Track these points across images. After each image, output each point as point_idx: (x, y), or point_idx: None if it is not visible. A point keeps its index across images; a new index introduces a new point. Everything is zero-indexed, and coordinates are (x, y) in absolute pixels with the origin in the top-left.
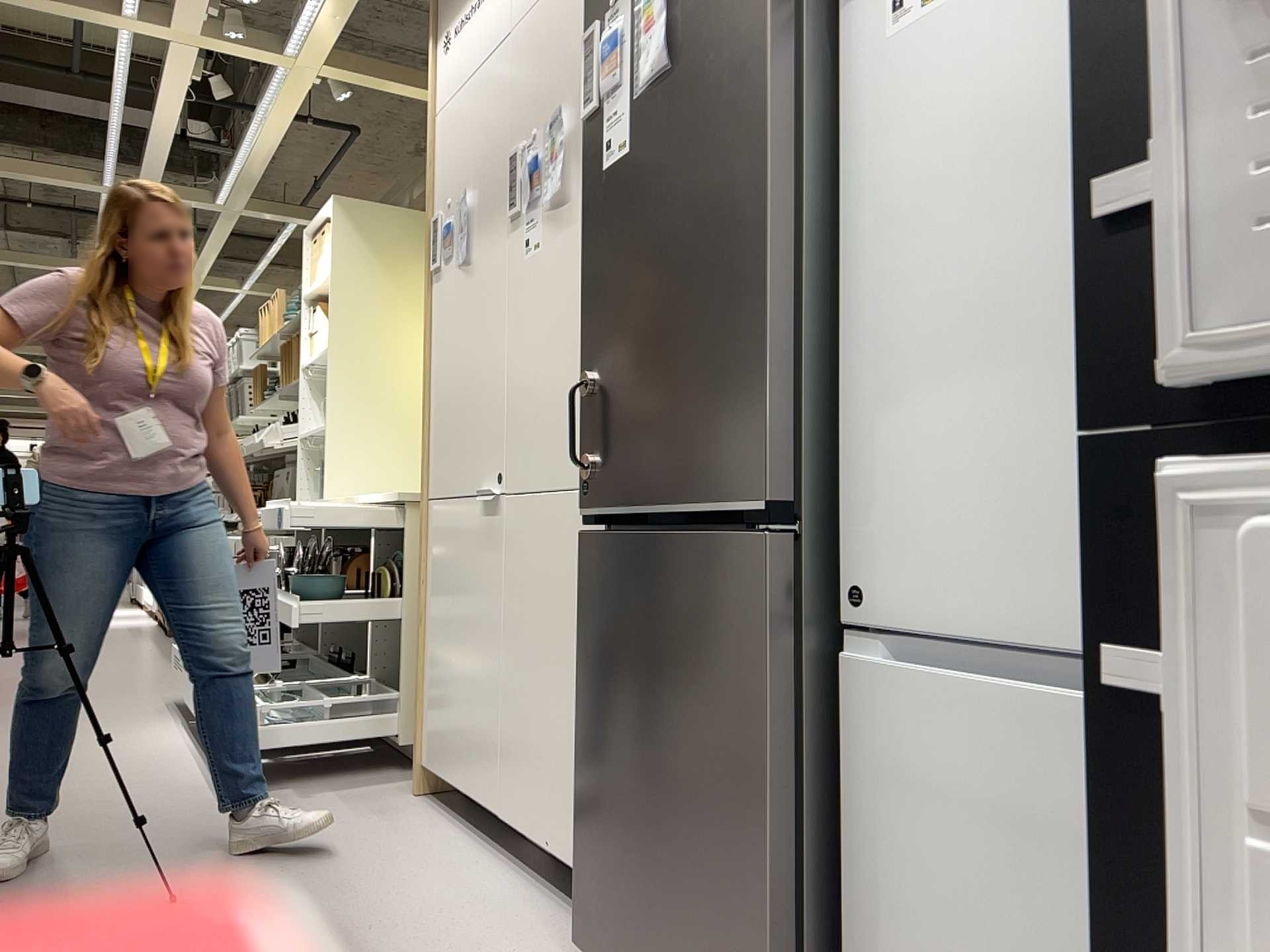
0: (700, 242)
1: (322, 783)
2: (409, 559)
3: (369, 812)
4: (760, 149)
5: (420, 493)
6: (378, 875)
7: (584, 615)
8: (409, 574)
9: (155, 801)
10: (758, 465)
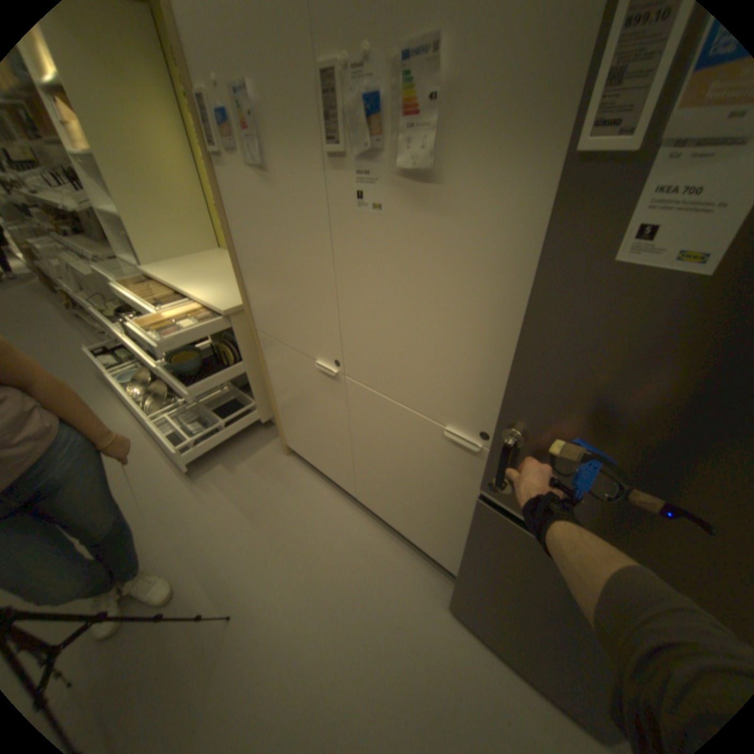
0: None
1: (234, 453)
2: (242, 342)
3: (273, 478)
4: None
5: (235, 301)
6: (313, 545)
7: (479, 533)
8: (244, 350)
9: (152, 497)
10: None
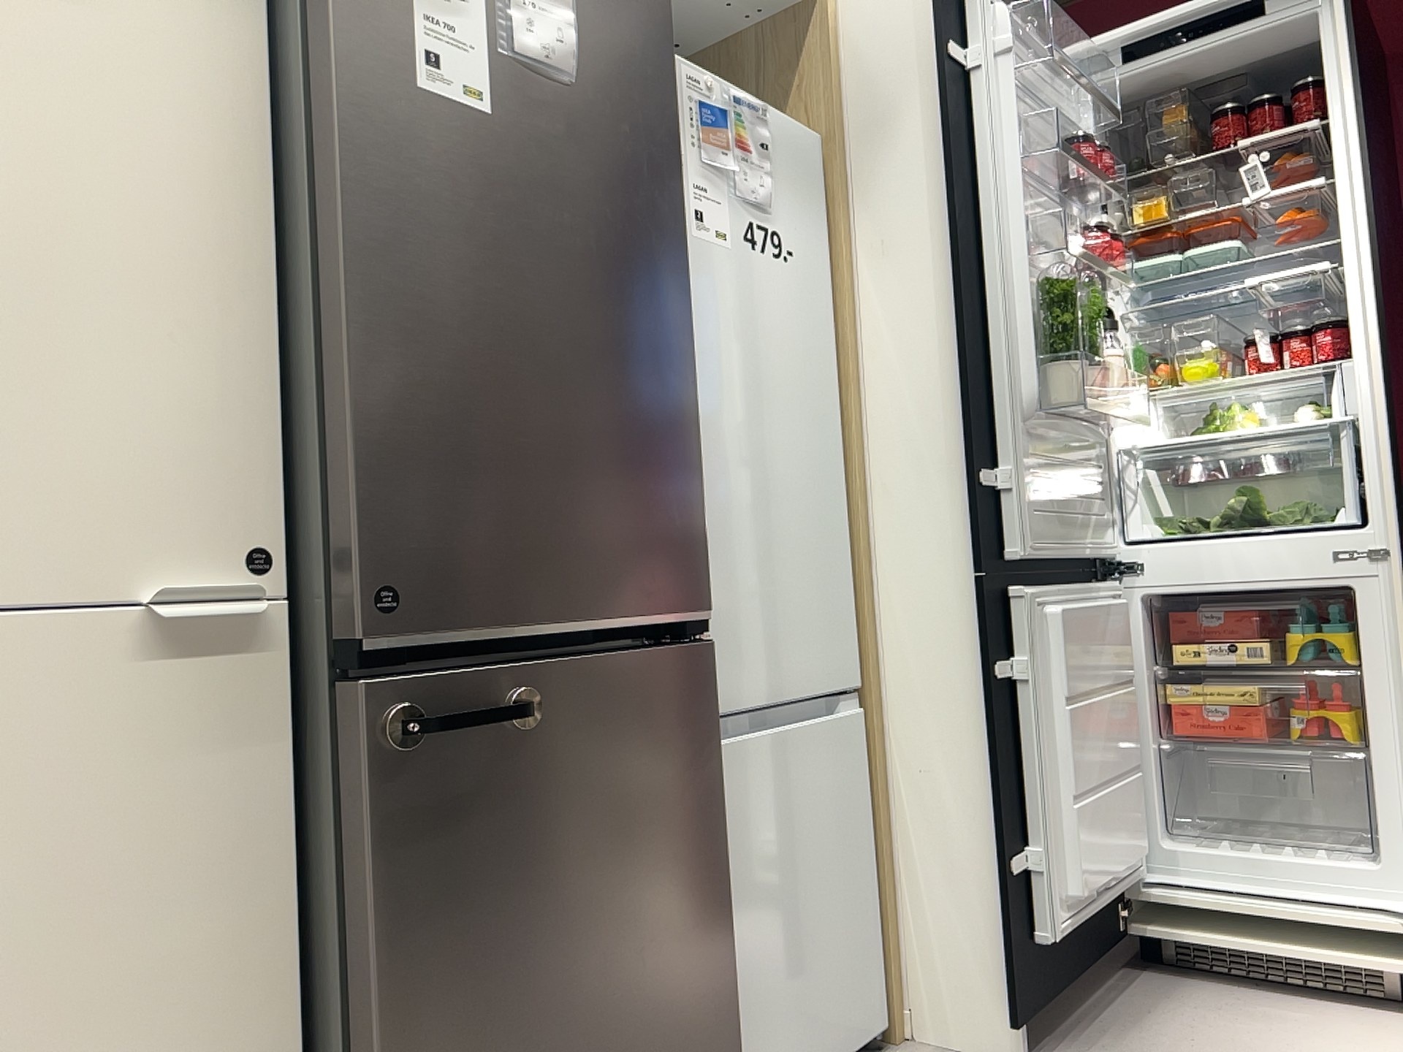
0: (622, 320)
1: None
2: None
3: None
4: (680, 271)
5: None
6: None
7: (389, 824)
8: None
9: None
10: (697, 573)
